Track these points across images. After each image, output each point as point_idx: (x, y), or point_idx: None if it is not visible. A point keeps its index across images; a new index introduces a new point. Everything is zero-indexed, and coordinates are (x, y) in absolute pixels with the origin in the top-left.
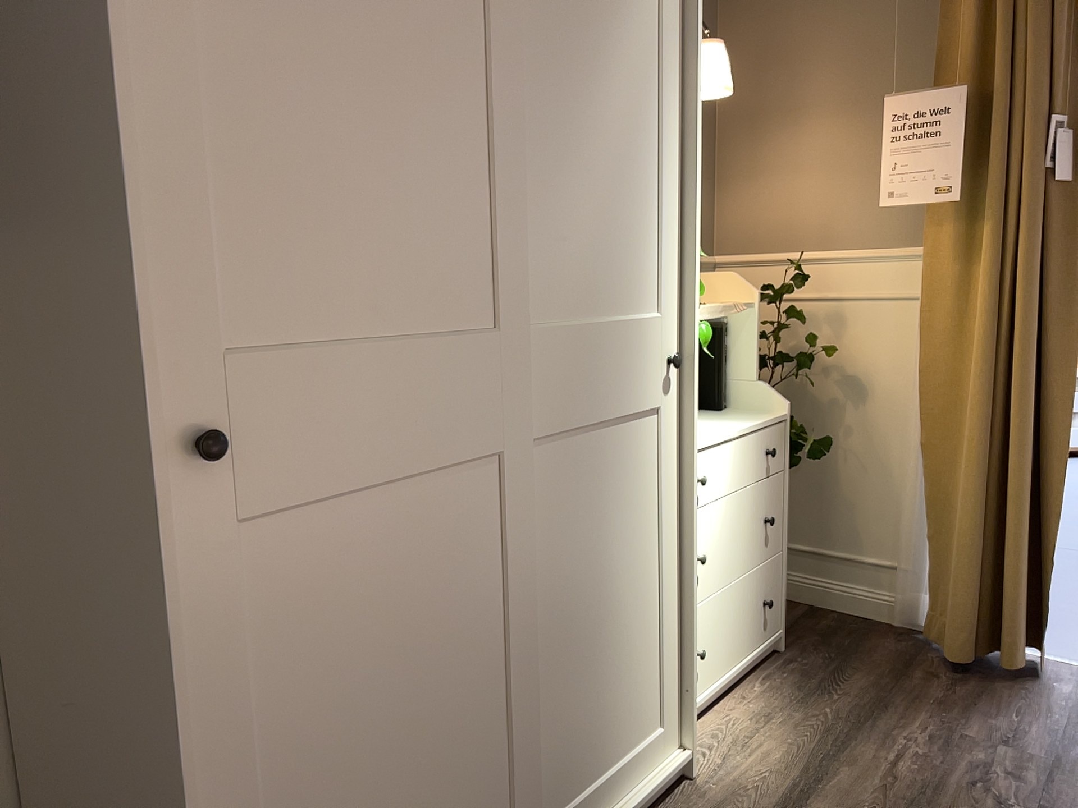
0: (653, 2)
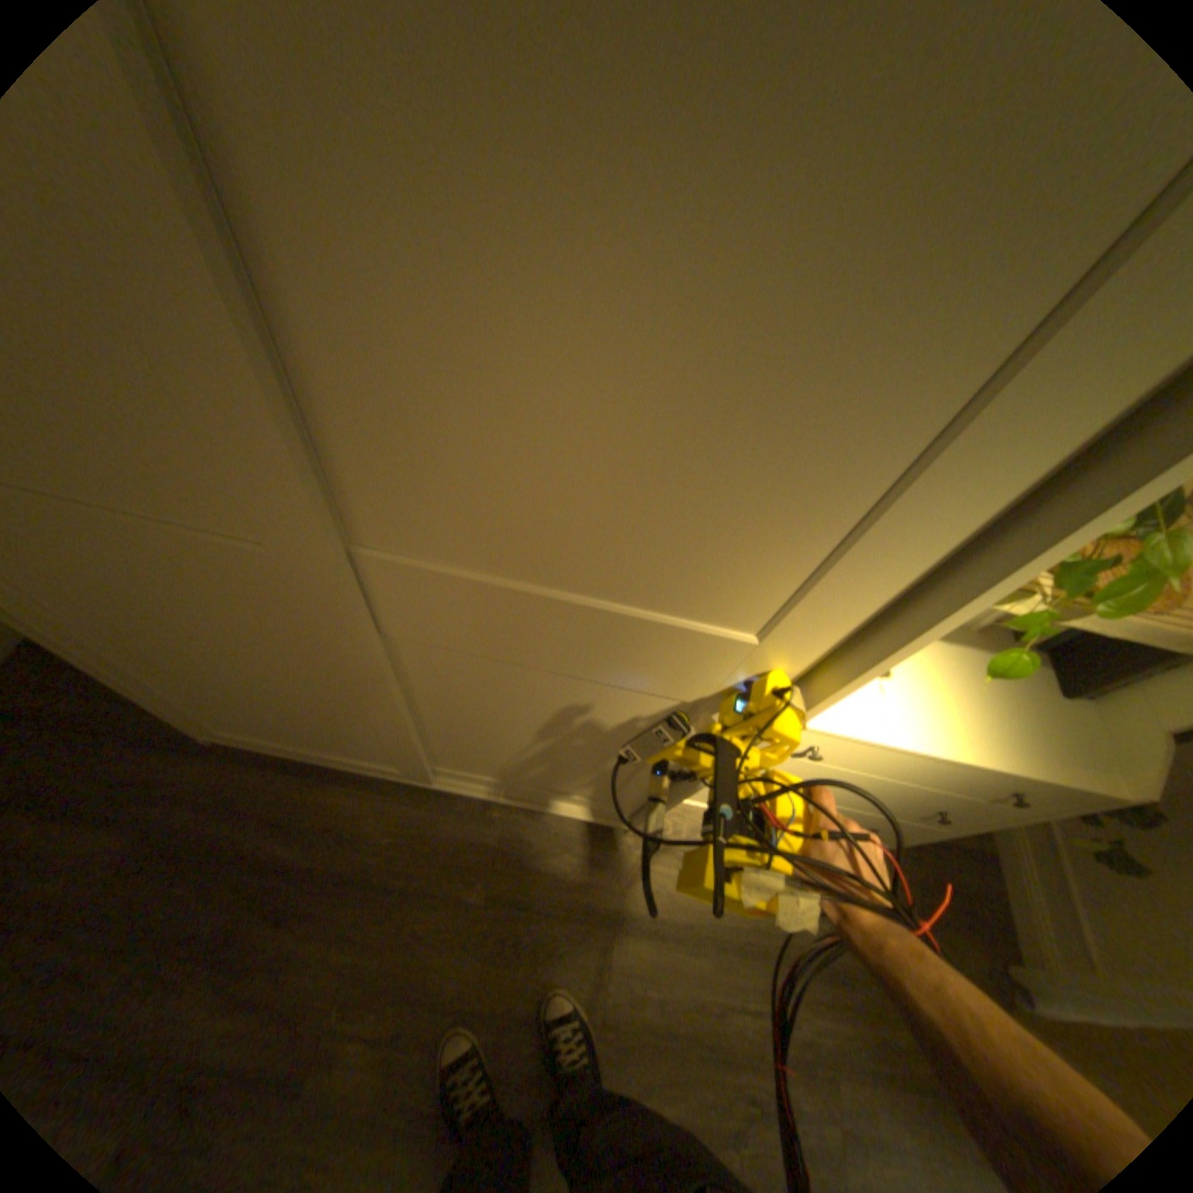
0: None
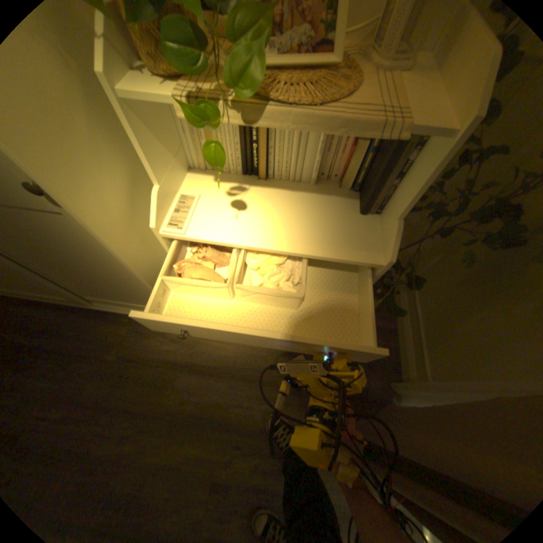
0: None
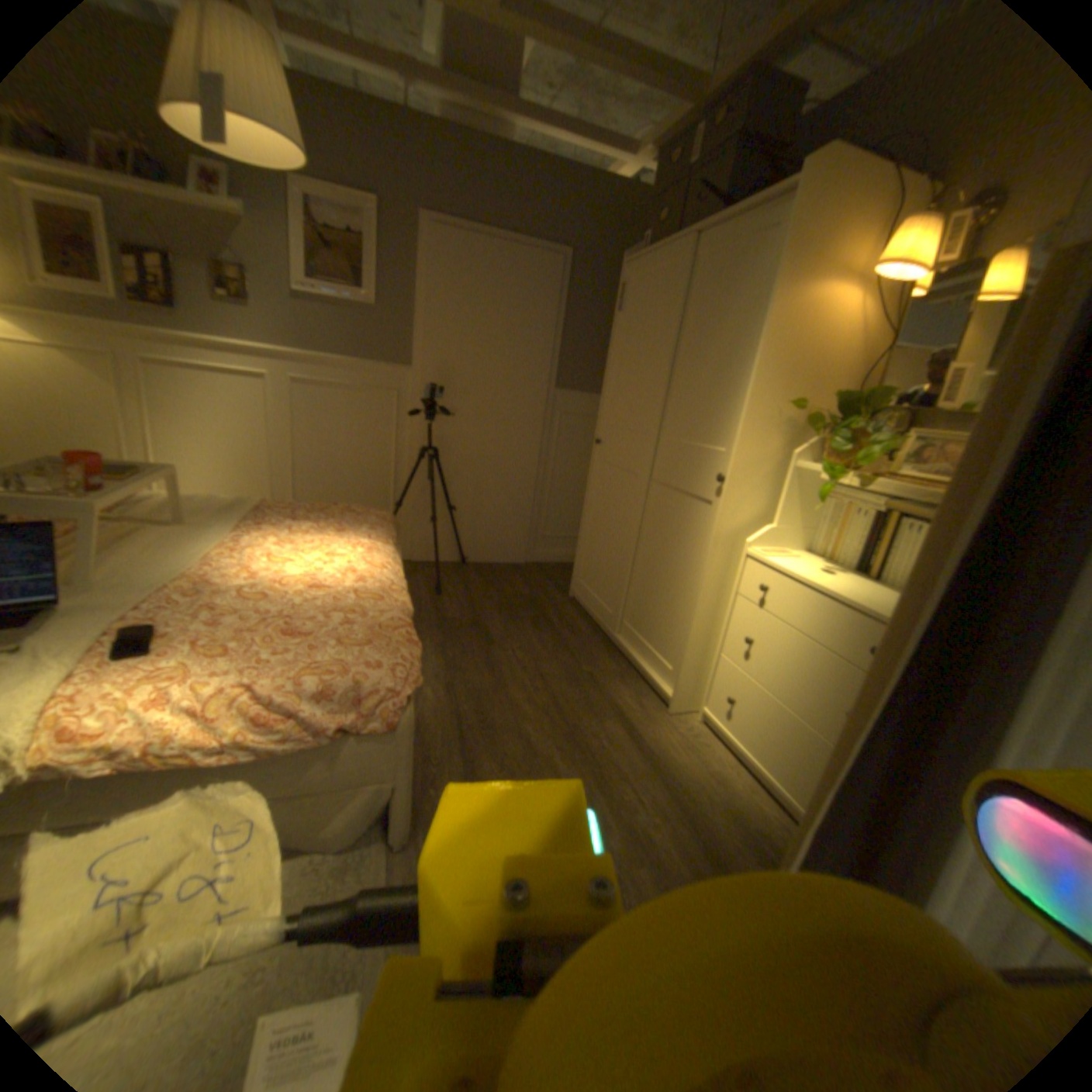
0: (766, 265)
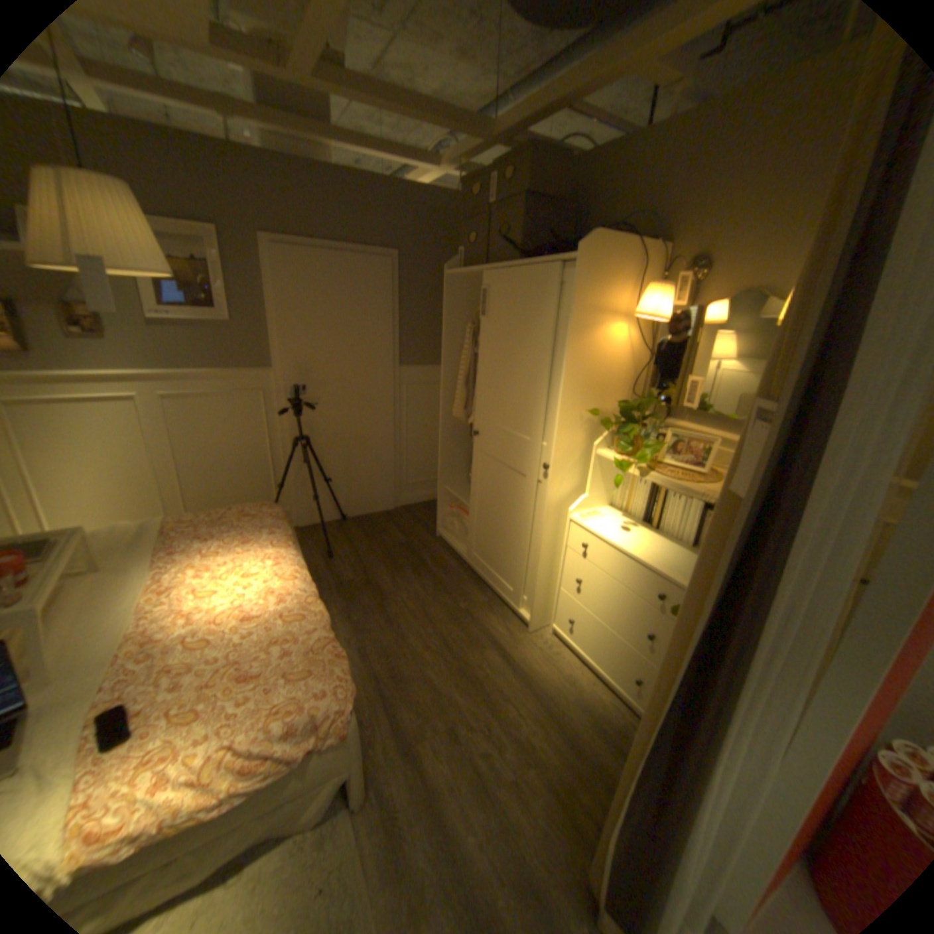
0: (559, 311)
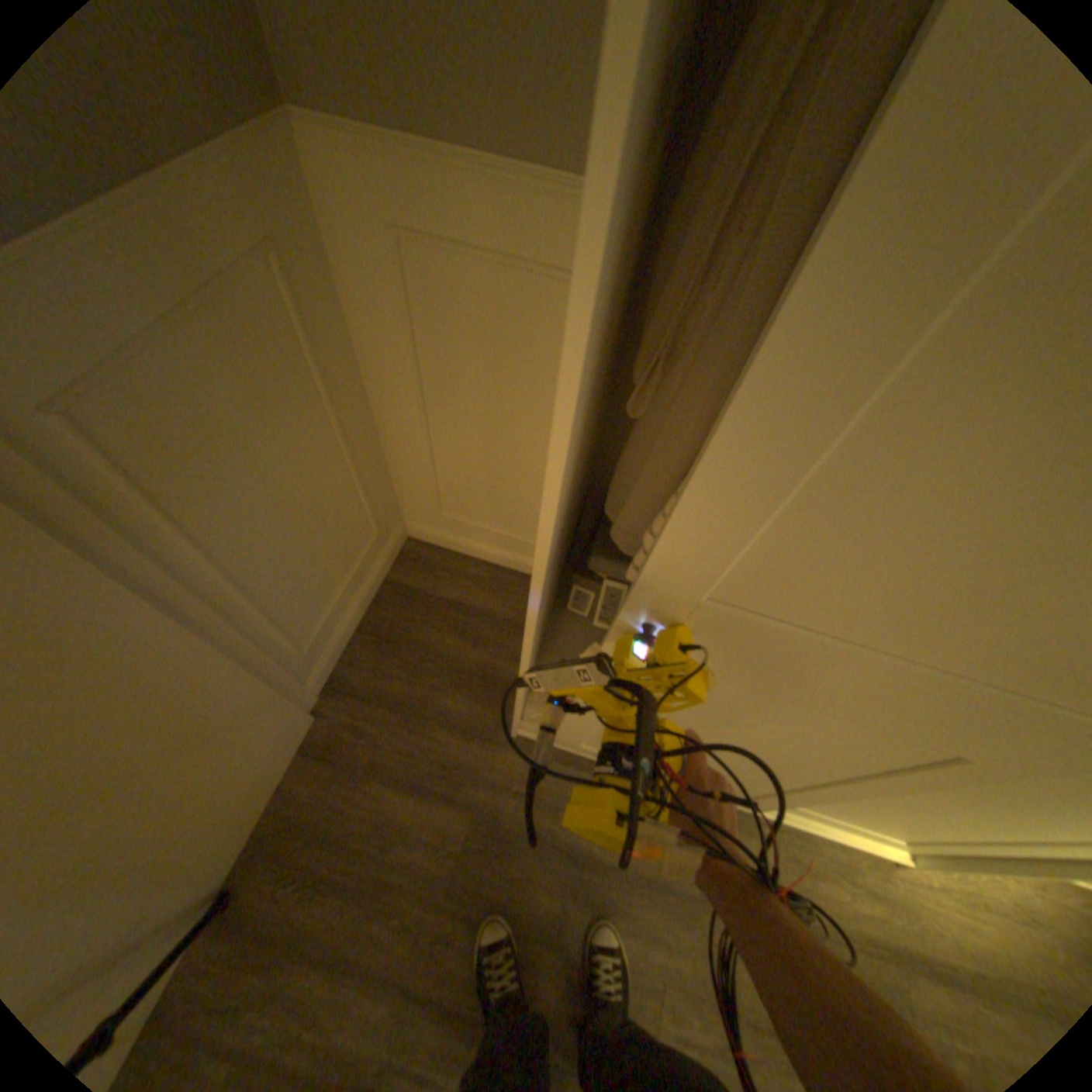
0: None
